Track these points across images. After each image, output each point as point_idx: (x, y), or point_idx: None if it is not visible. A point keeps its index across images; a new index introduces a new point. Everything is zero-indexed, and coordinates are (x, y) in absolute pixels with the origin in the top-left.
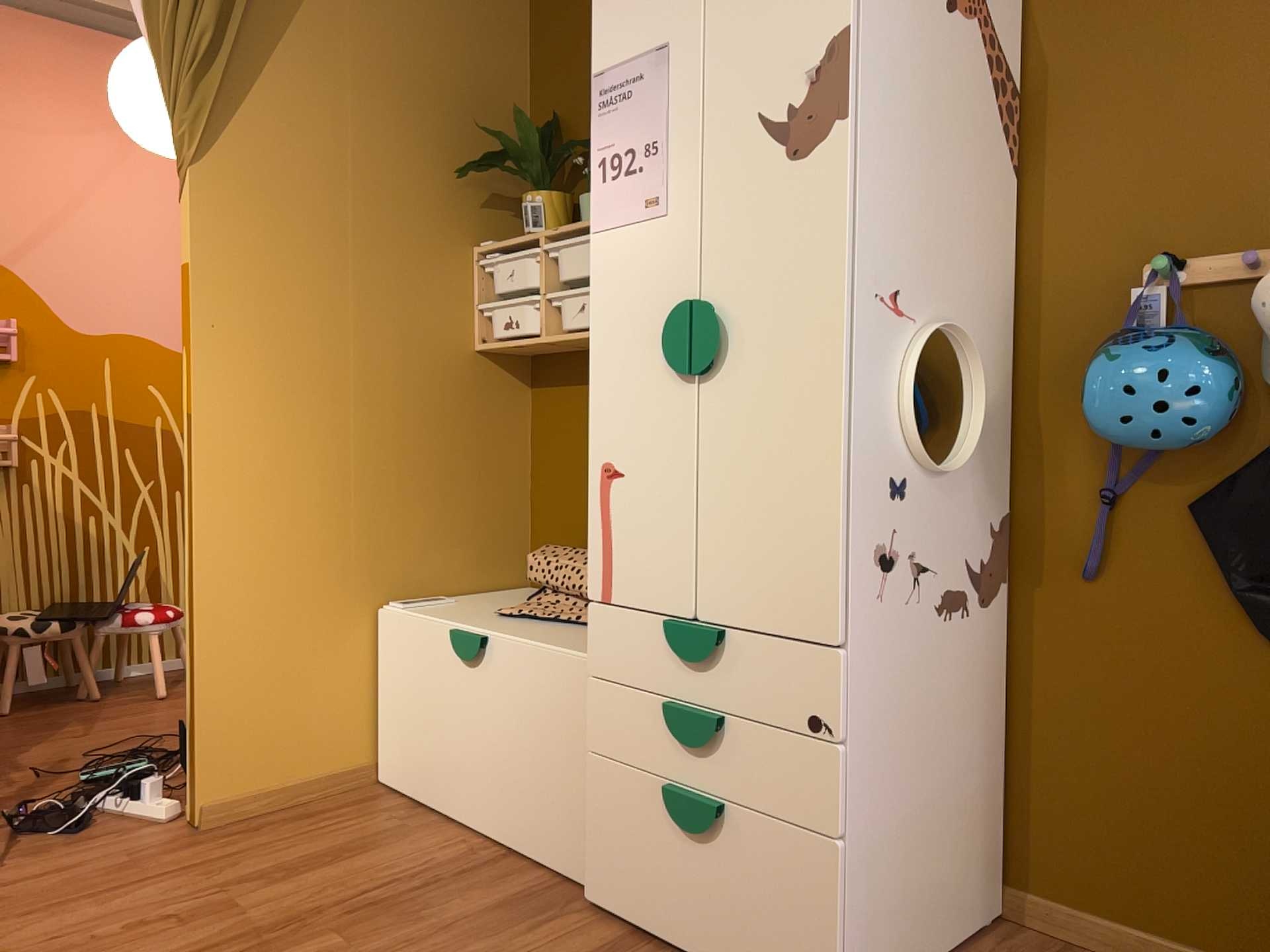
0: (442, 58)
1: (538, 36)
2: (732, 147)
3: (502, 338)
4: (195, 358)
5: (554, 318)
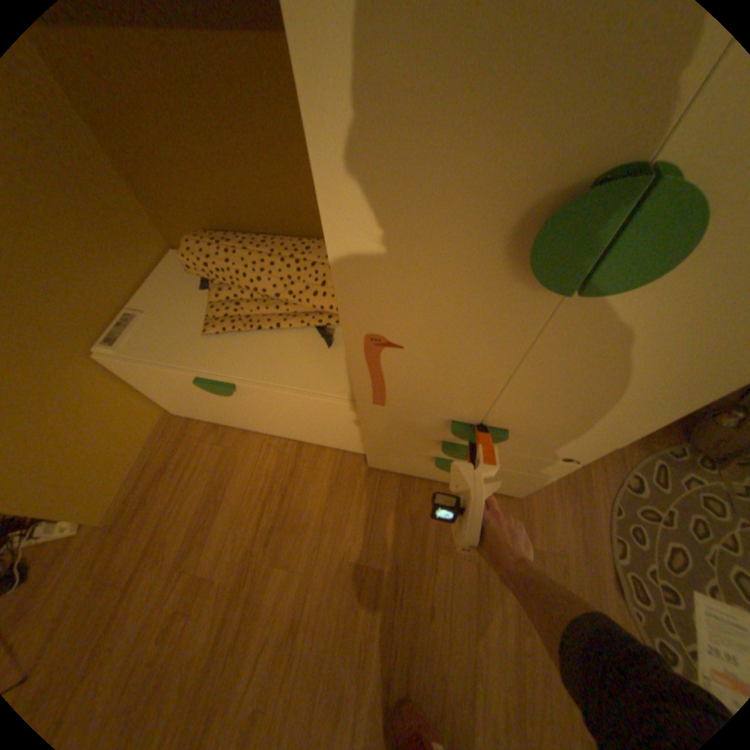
0: None
1: None
2: None
3: None
4: None
5: None
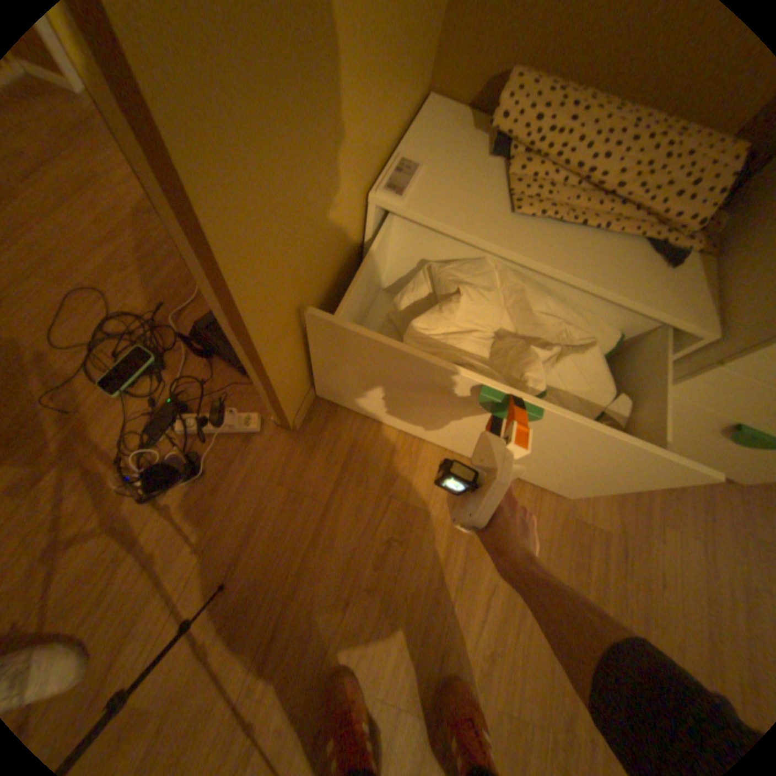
0: None
1: None
2: None
3: None
4: None
5: None
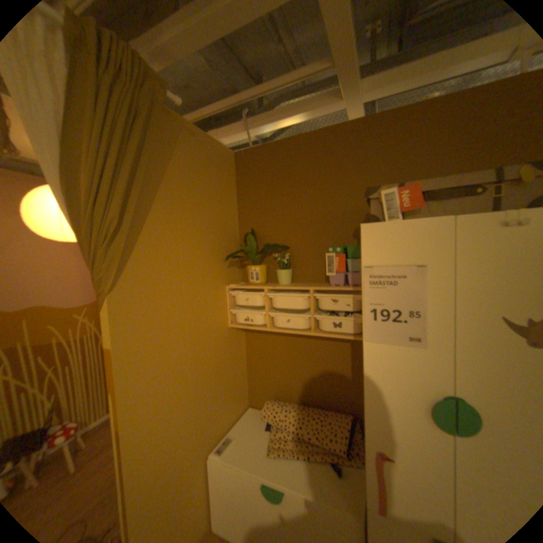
0: (210, 209)
1: (240, 195)
2: (481, 328)
3: (244, 325)
4: (117, 401)
5: (269, 318)
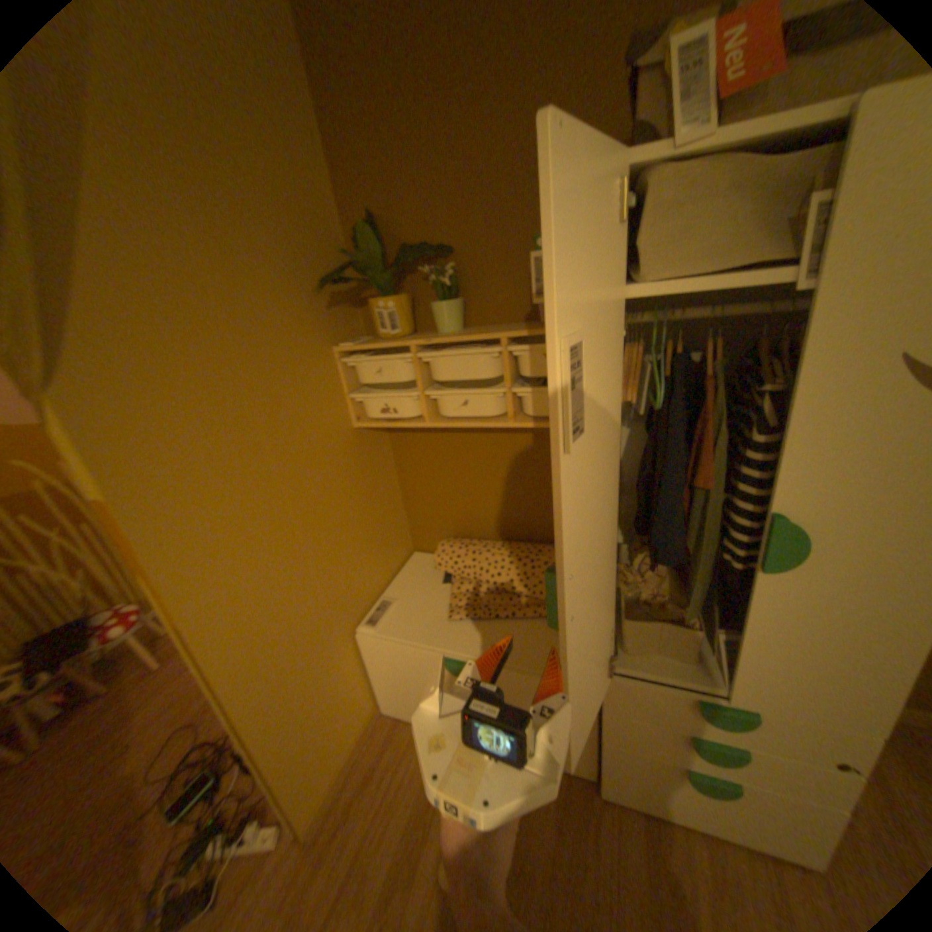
0: (257, 161)
1: (327, 121)
2: (850, 382)
3: (383, 421)
4: (157, 583)
5: (428, 404)
